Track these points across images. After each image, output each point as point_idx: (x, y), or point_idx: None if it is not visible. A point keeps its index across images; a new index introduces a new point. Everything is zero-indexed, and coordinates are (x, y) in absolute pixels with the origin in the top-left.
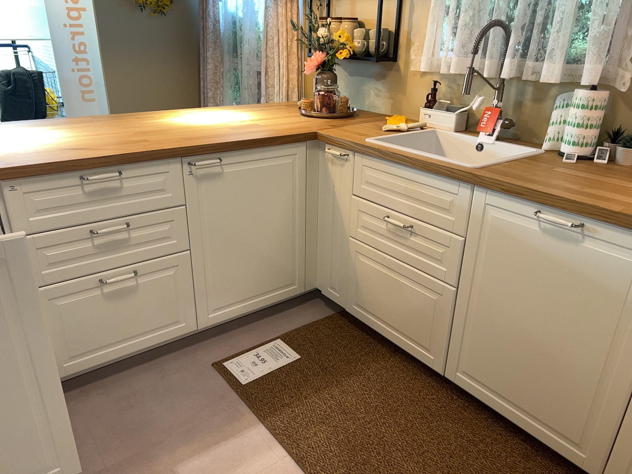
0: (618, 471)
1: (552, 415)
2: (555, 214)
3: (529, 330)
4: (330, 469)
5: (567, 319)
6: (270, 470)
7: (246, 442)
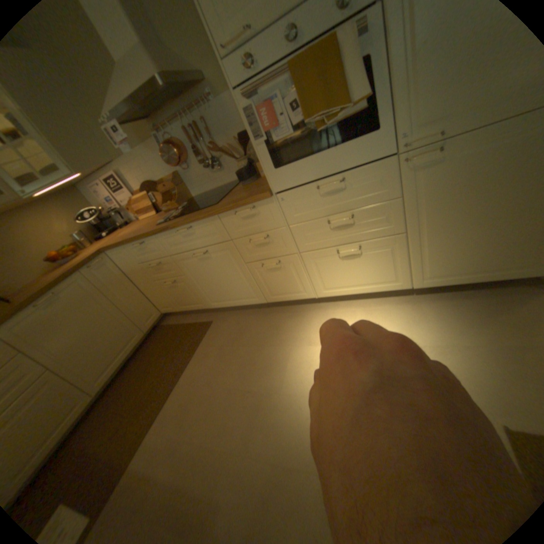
0: (142, 325)
1: (122, 340)
2: (40, 298)
3: (86, 335)
4: (151, 409)
5: (87, 316)
6: (157, 432)
7: (140, 462)
